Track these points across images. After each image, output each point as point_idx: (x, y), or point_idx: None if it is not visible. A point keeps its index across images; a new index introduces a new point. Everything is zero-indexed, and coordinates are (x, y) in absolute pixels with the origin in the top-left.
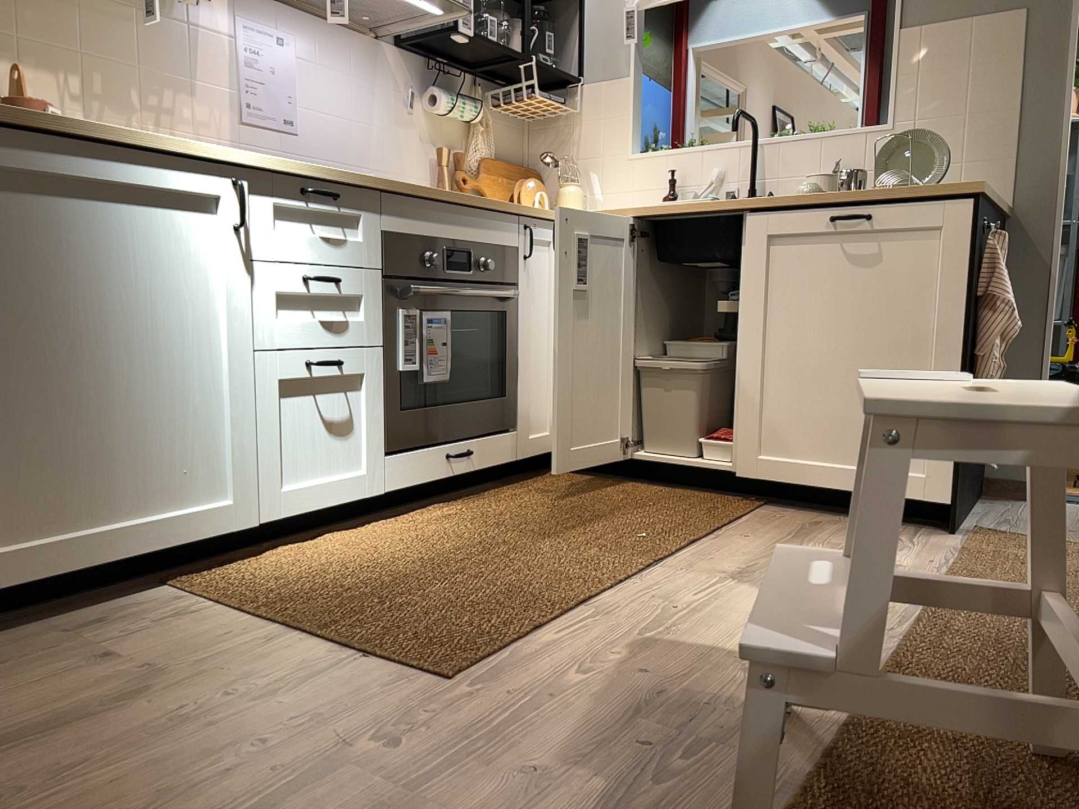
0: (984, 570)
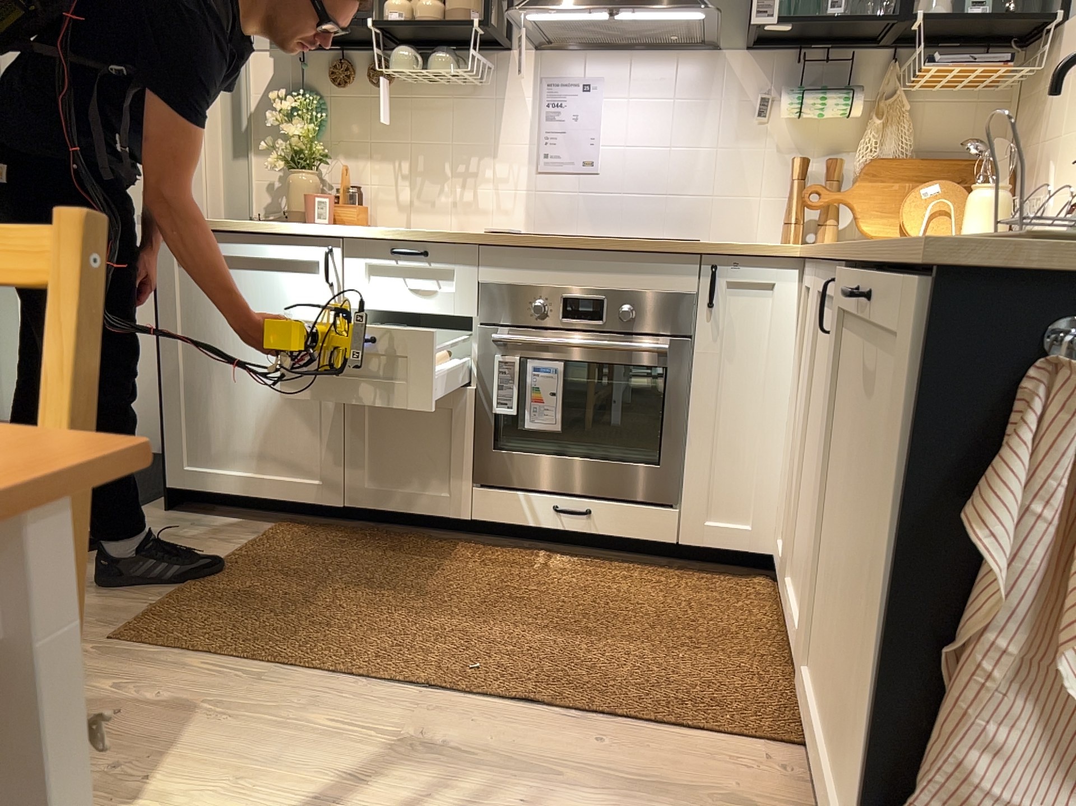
0: None
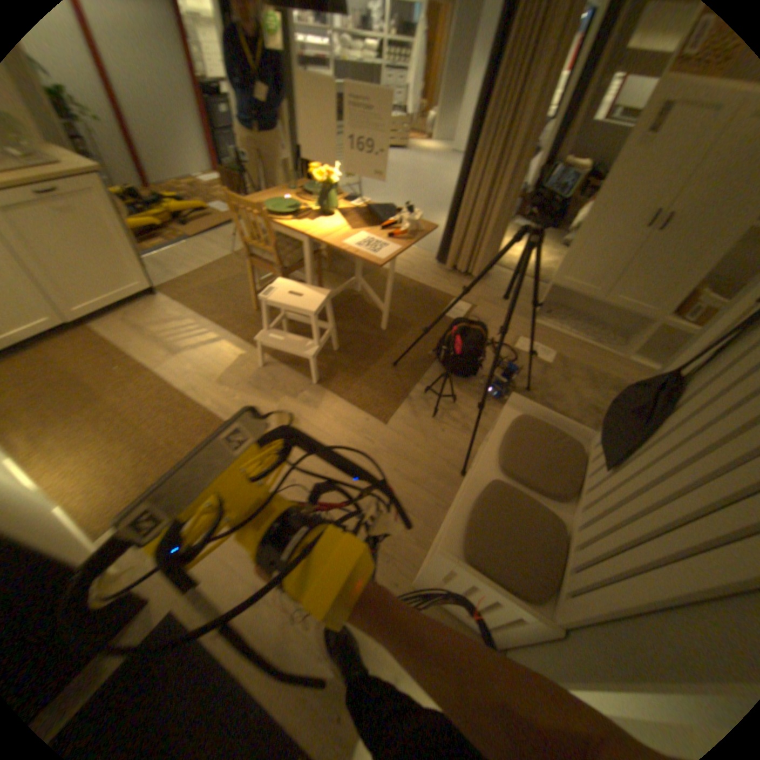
0: (191, 304)
